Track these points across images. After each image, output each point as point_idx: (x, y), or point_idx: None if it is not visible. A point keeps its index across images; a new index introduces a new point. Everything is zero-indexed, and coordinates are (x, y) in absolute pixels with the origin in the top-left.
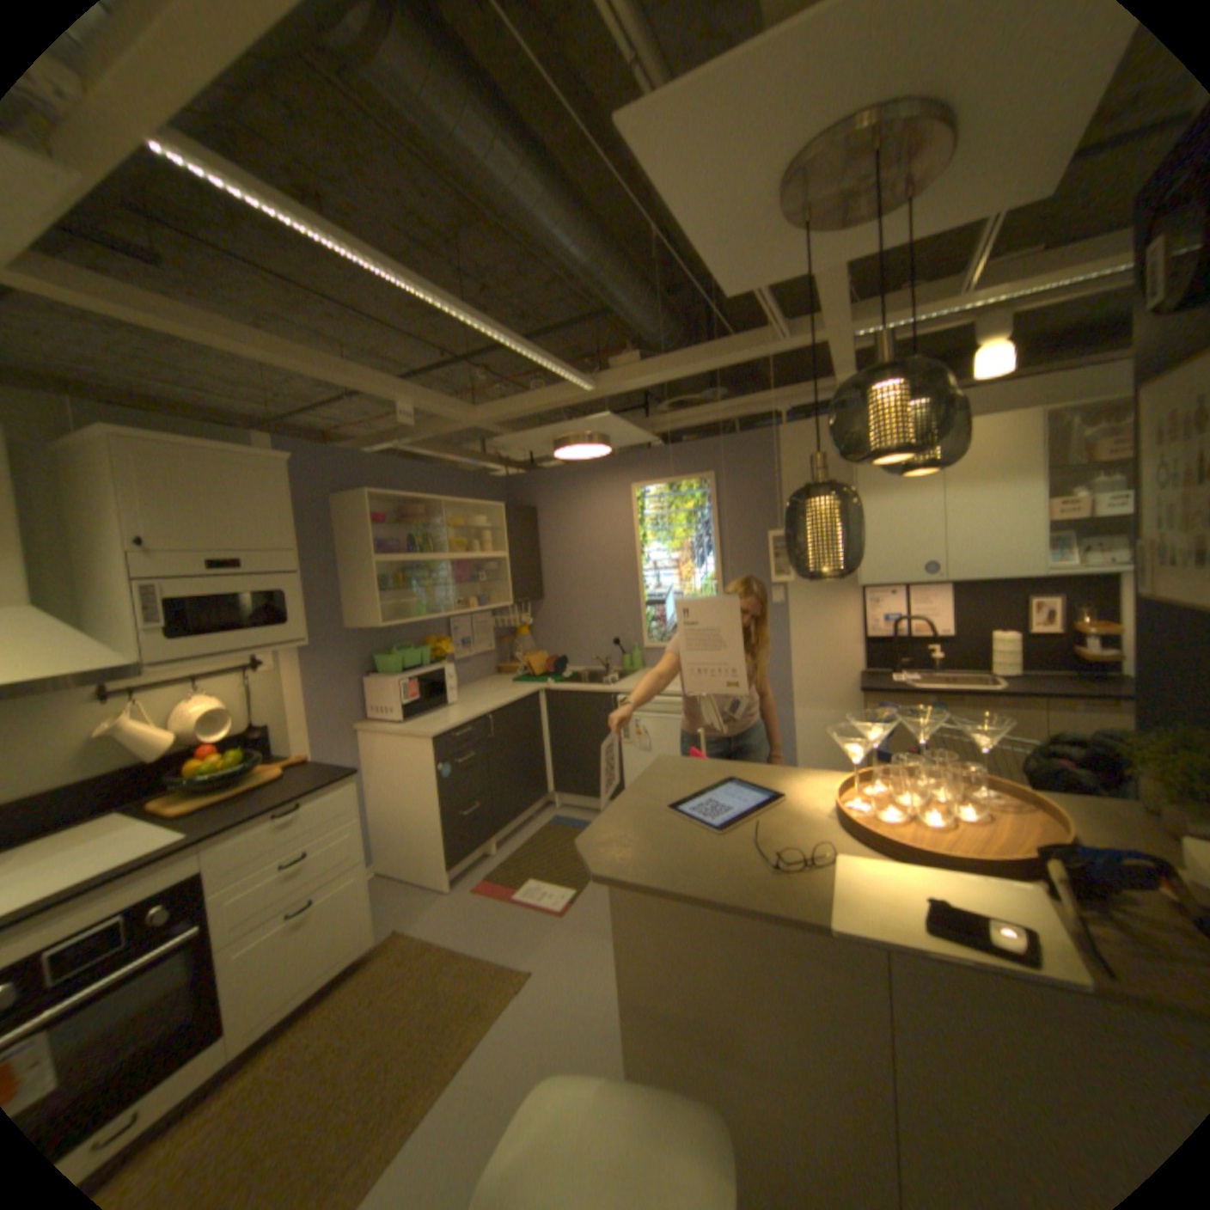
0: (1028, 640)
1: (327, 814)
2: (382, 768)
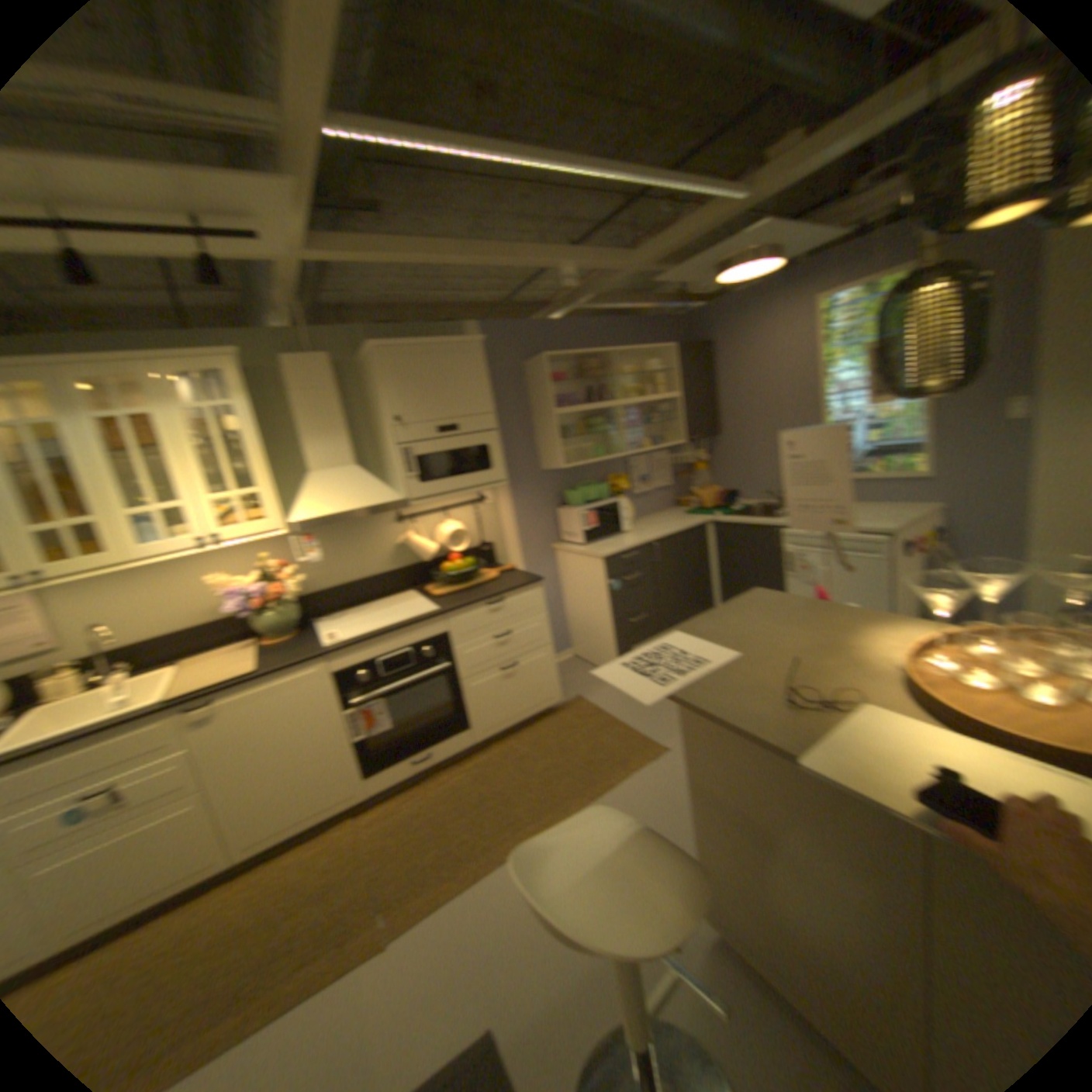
0: None
1: (521, 607)
2: (570, 579)
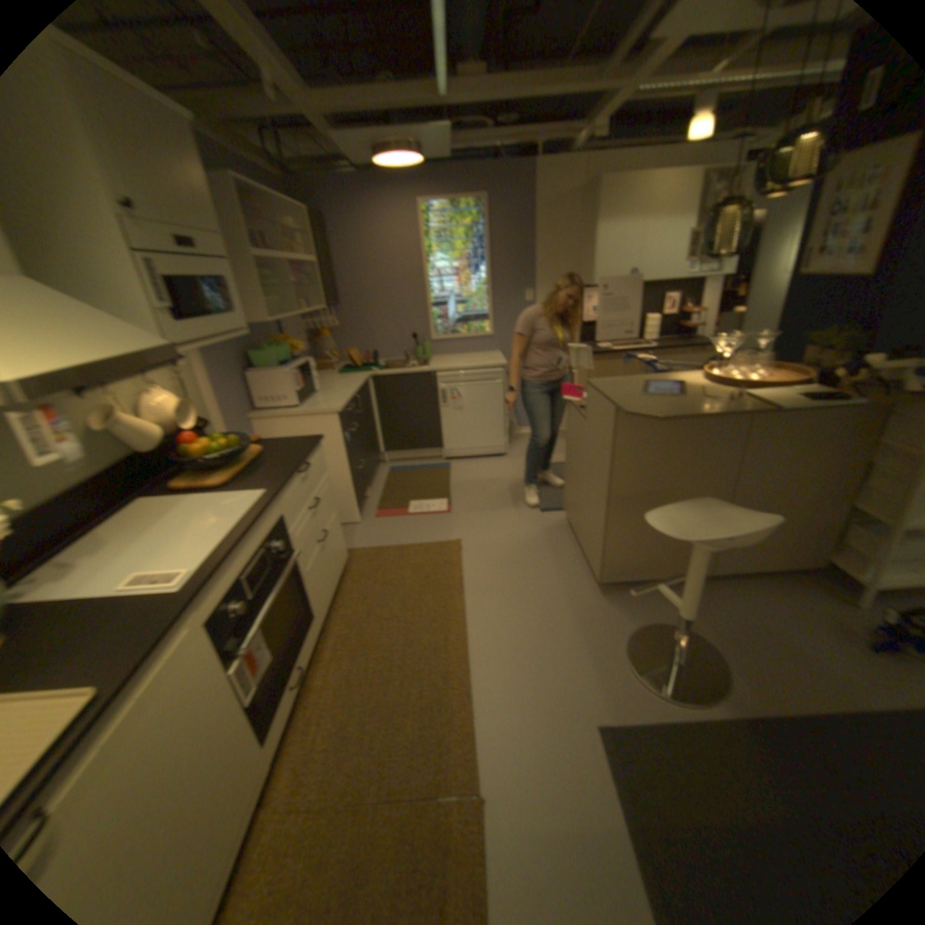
0: (661, 319)
1: (319, 470)
2: None
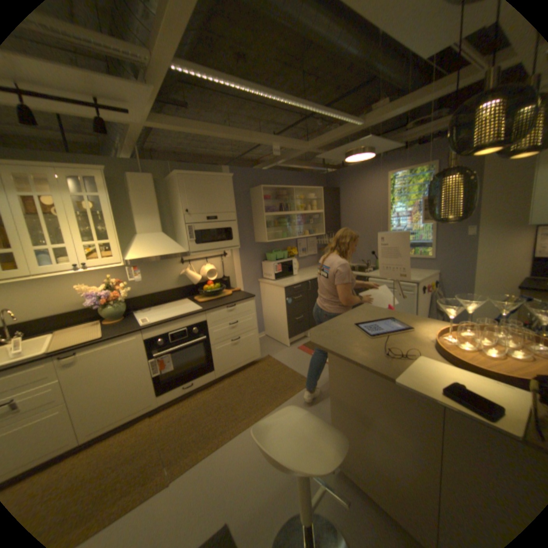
0: None
1: (245, 309)
2: (268, 297)
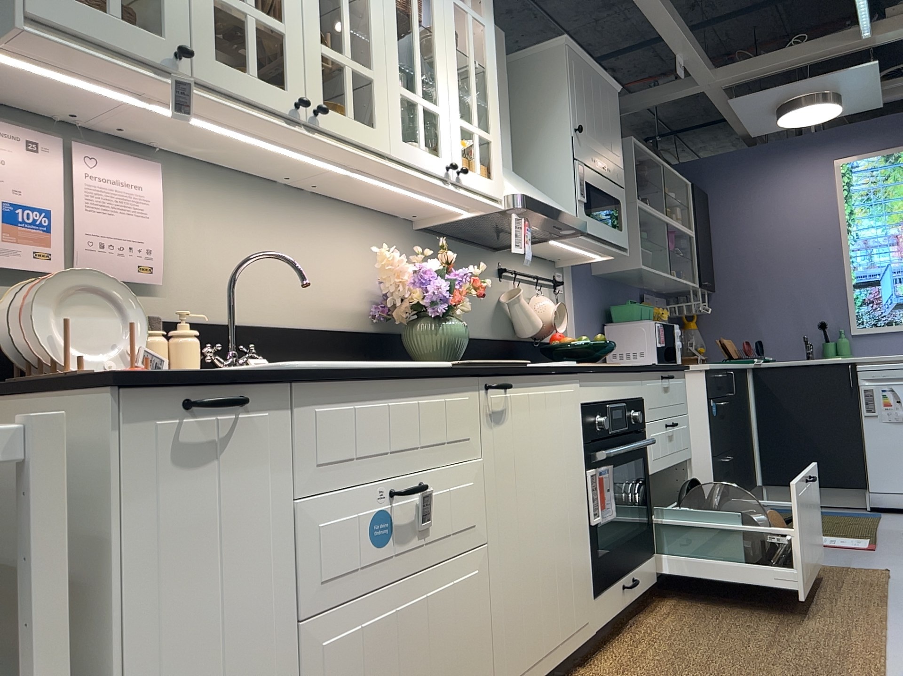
0: None
1: (679, 397)
2: None
